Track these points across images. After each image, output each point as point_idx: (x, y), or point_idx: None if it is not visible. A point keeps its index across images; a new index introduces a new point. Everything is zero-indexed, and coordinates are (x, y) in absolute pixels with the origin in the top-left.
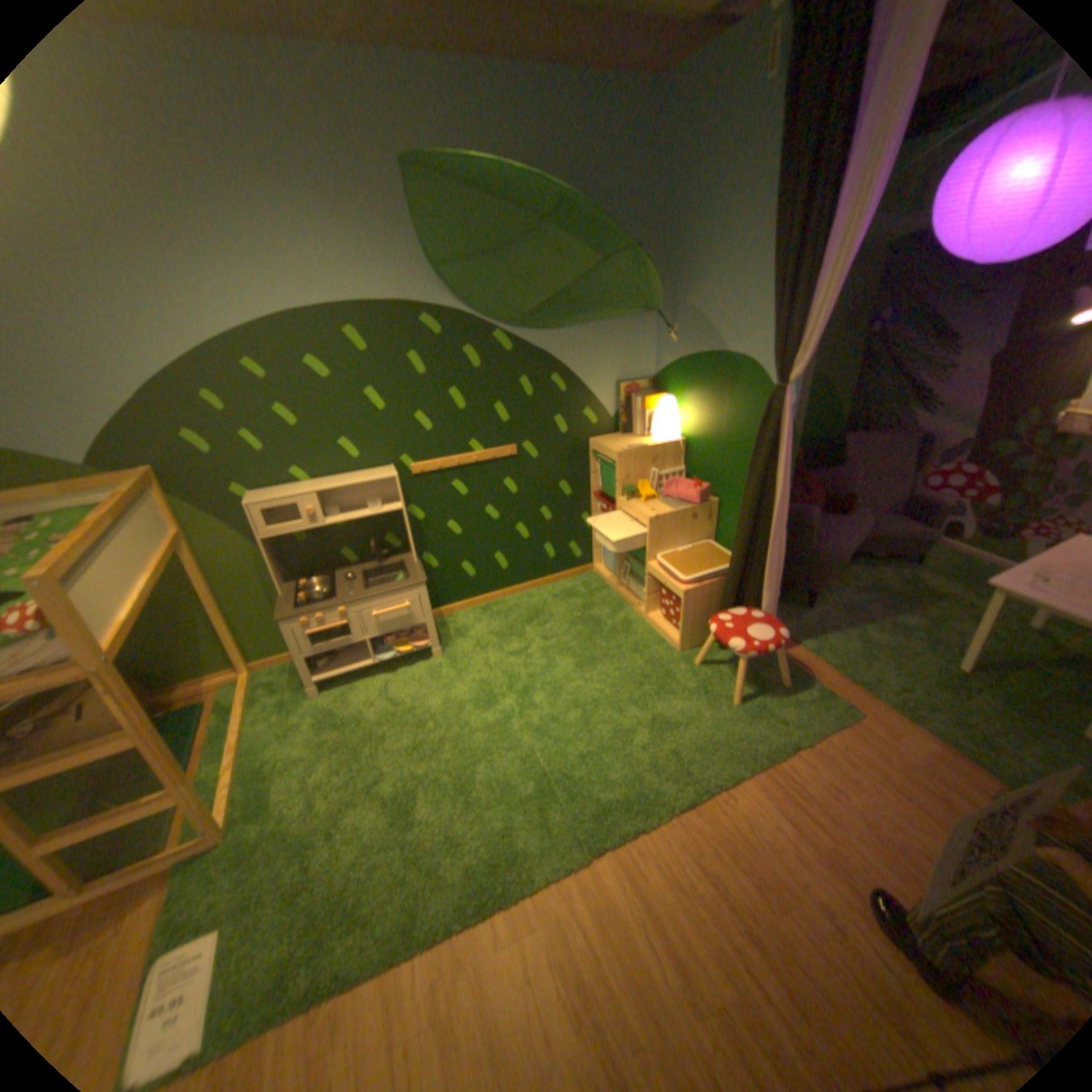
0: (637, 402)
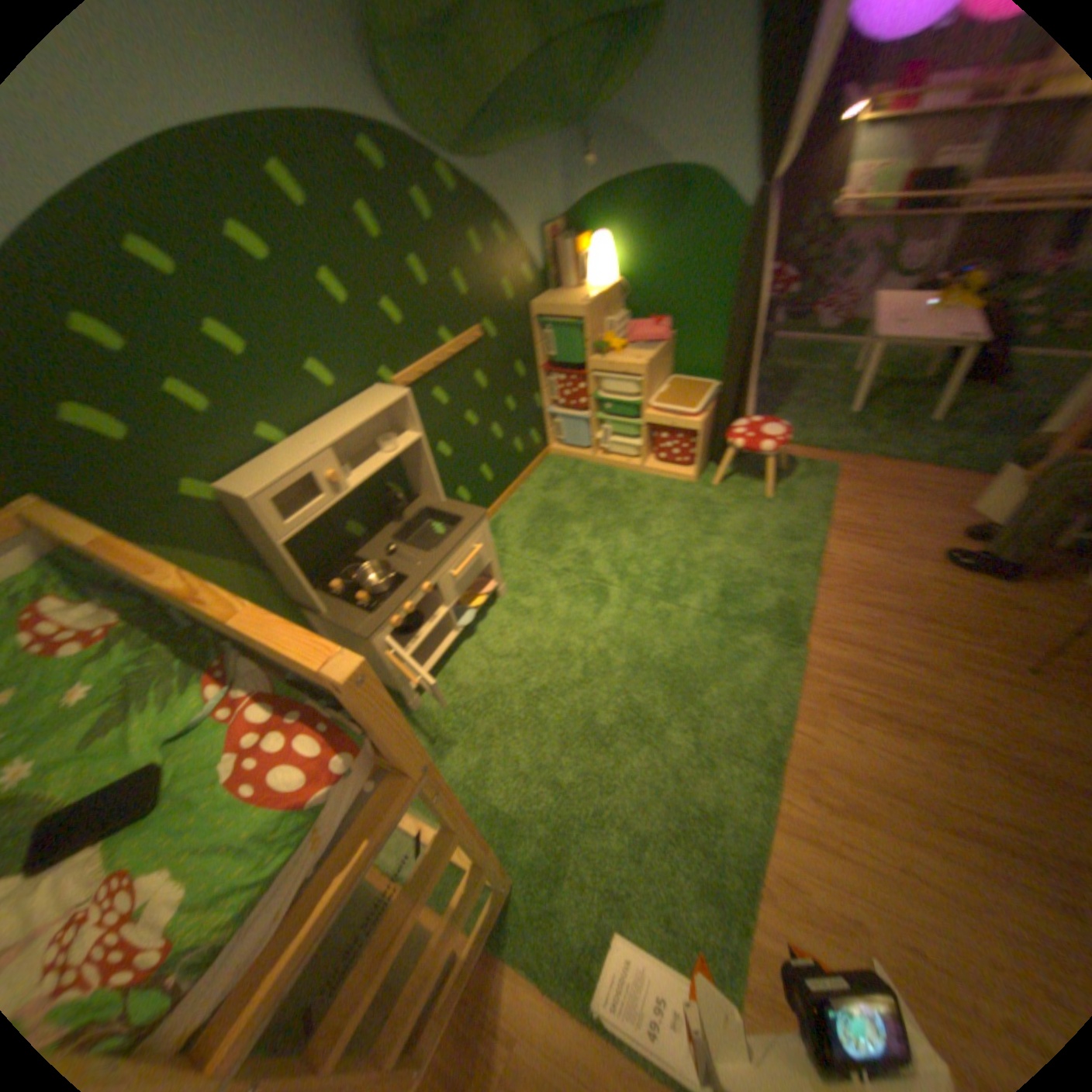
0: (566, 247)
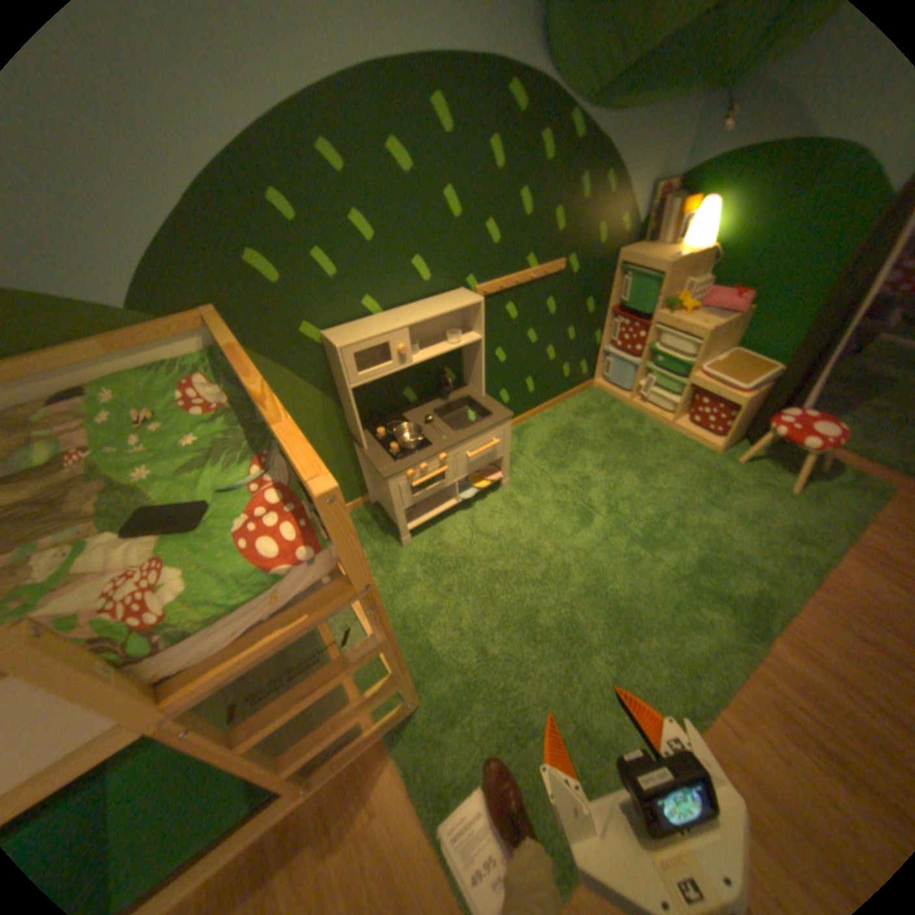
0: (675, 204)
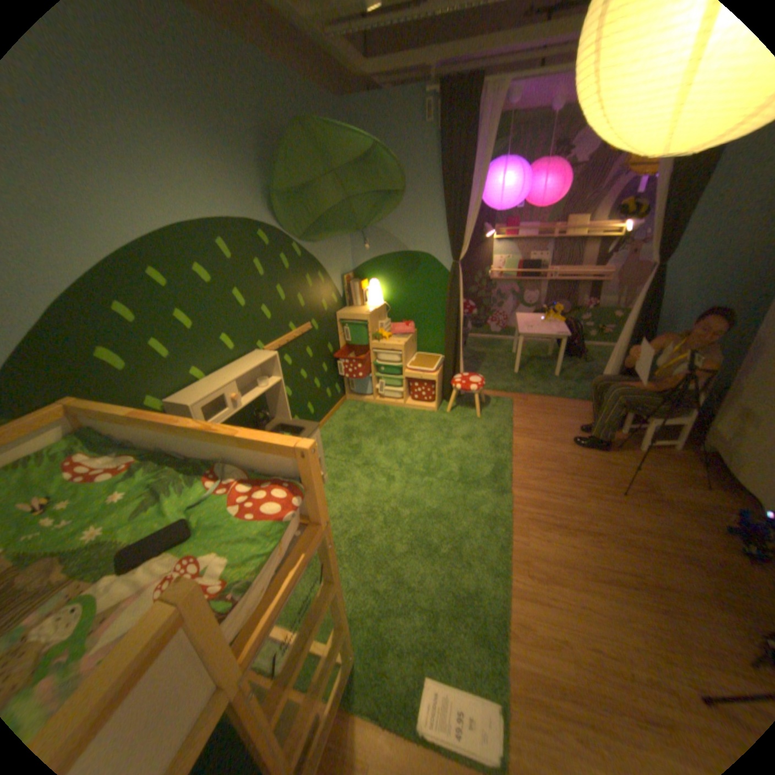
0: (356, 285)
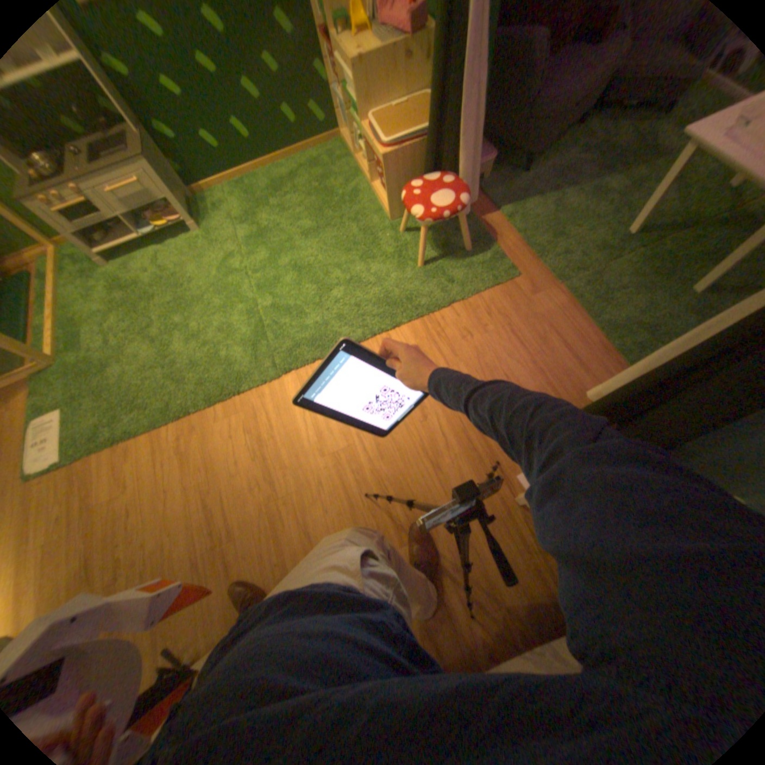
0: None
